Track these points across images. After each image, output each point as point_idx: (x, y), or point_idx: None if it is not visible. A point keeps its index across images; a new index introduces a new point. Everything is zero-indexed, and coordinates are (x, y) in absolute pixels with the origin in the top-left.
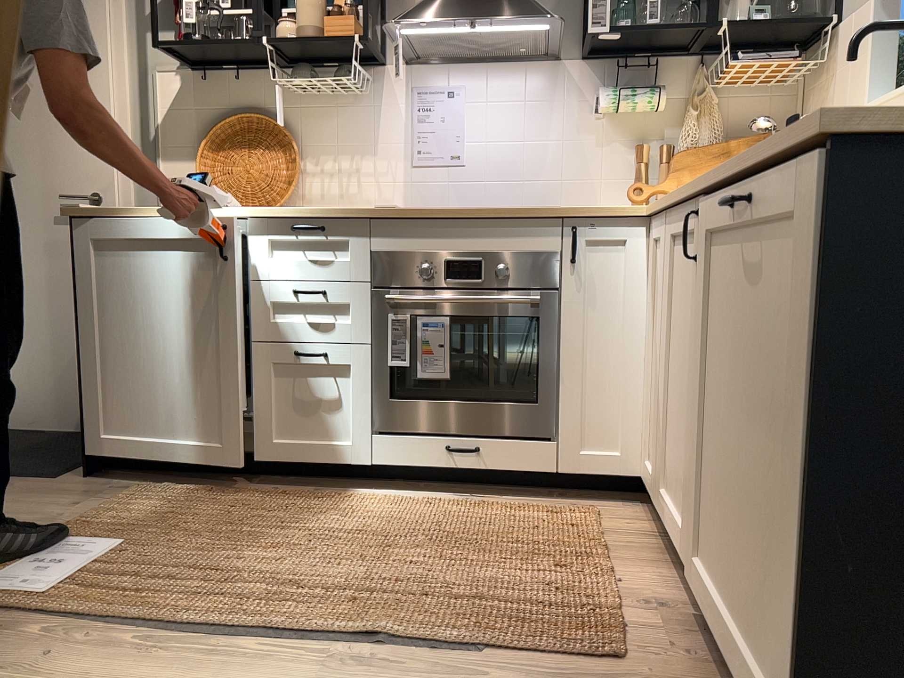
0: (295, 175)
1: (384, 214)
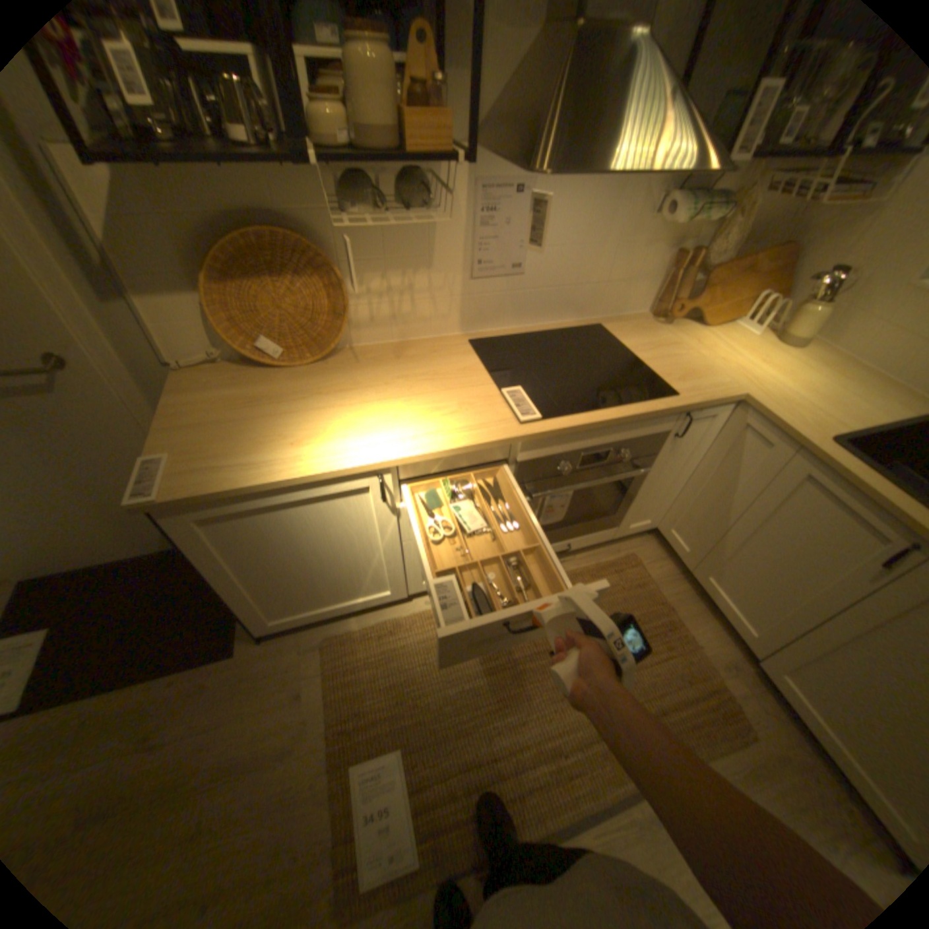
0: (347, 308)
1: (539, 435)
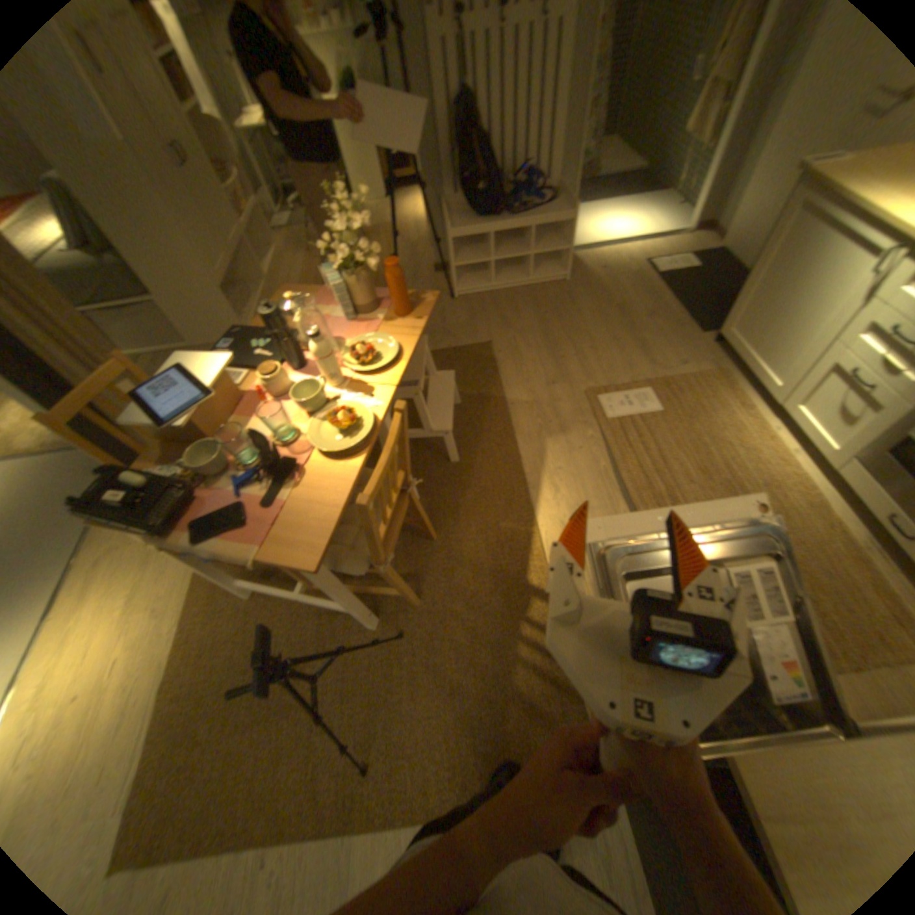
0: None
1: None
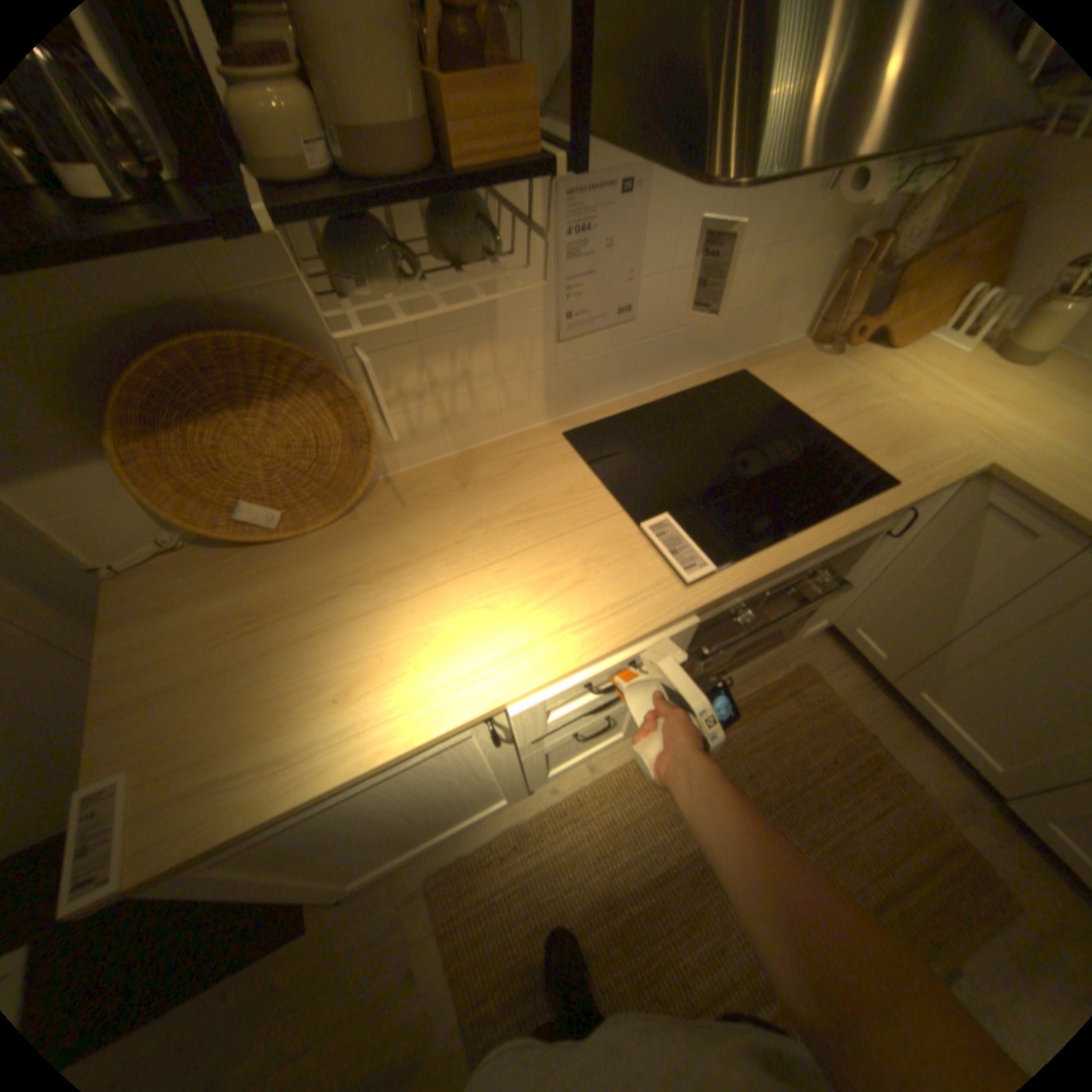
0: (373, 431)
1: (719, 599)
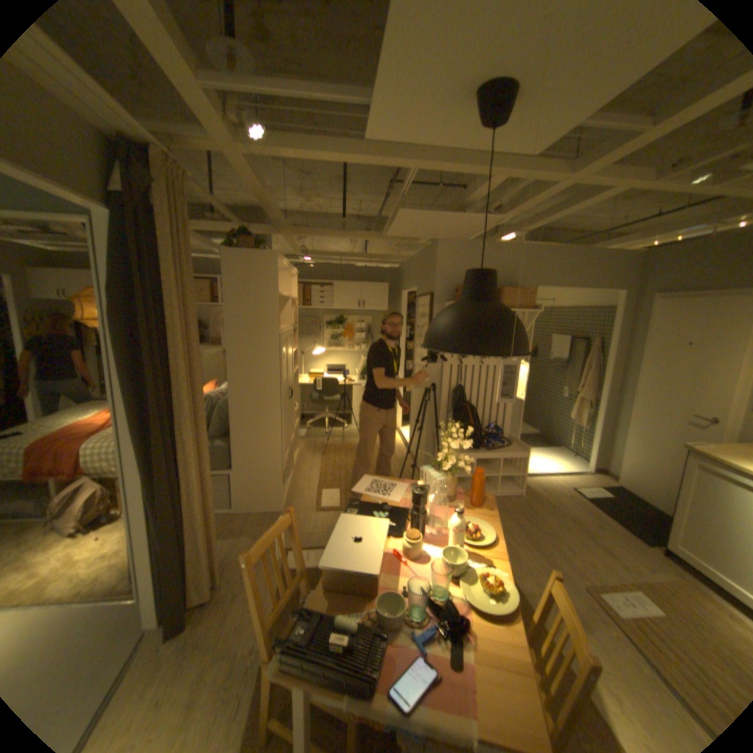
0: None
1: None
